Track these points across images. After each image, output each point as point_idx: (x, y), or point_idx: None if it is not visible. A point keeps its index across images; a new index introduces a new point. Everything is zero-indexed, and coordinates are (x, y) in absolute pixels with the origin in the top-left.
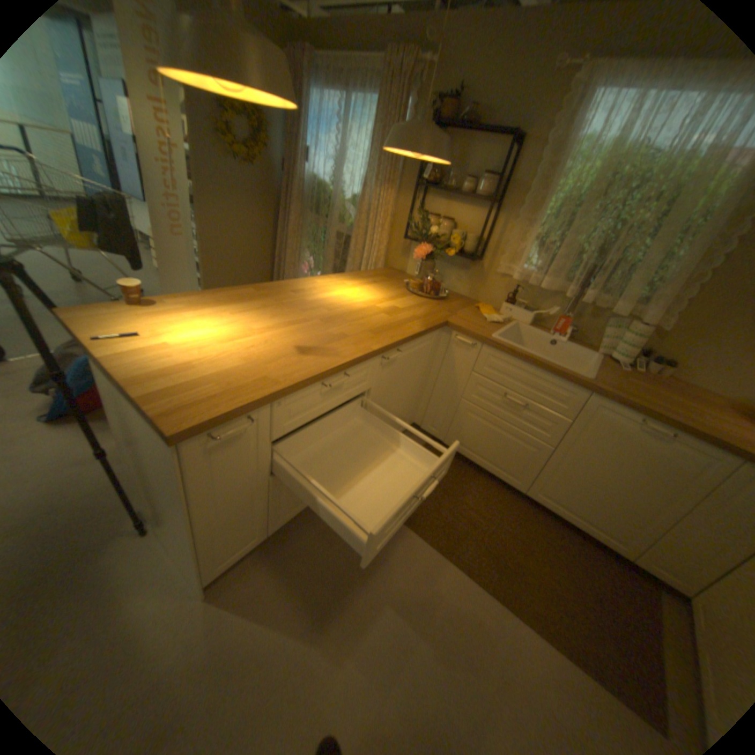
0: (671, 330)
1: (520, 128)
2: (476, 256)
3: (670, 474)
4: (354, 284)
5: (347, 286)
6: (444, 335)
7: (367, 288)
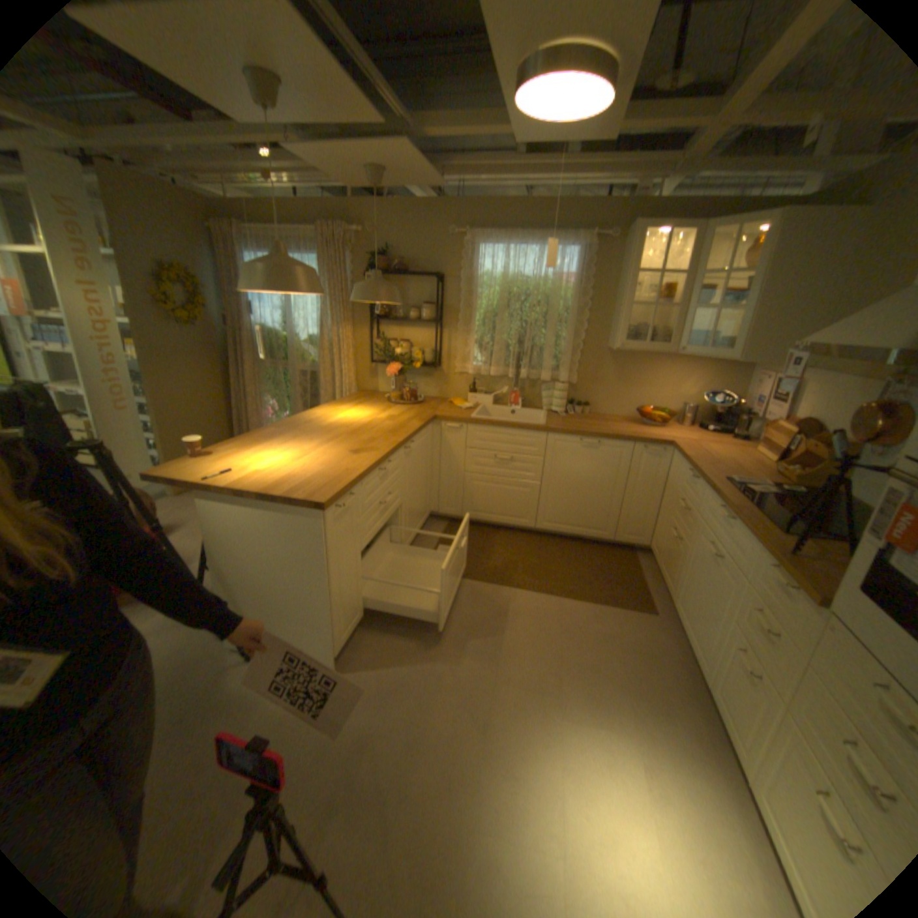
0: (576, 383)
1: (438, 272)
2: (435, 365)
3: (606, 468)
4: (346, 408)
5: (342, 411)
6: (435, 428)
7: (359, 408)
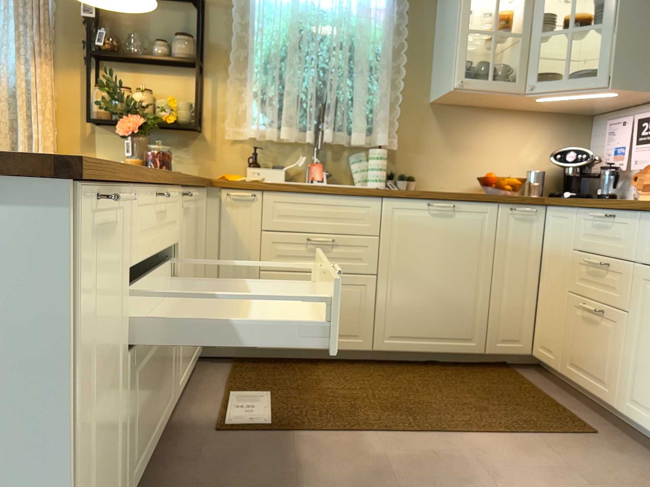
0: (396, 151)
1: None
2: (194, 129)
3: (466, 244)
4: None
5: None
6: (209, 201)
7: None
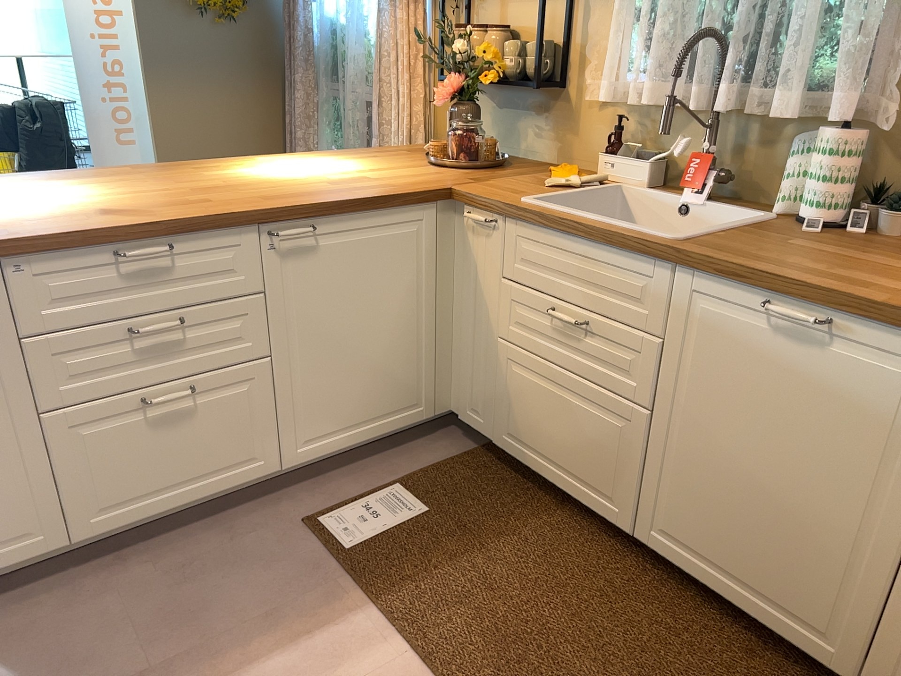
0: None
1: None
2: (555, 84)
3: (848, 424)
4: (328, 159)
5: (307, 162)
6: (457, 219)
7: (345, 162)
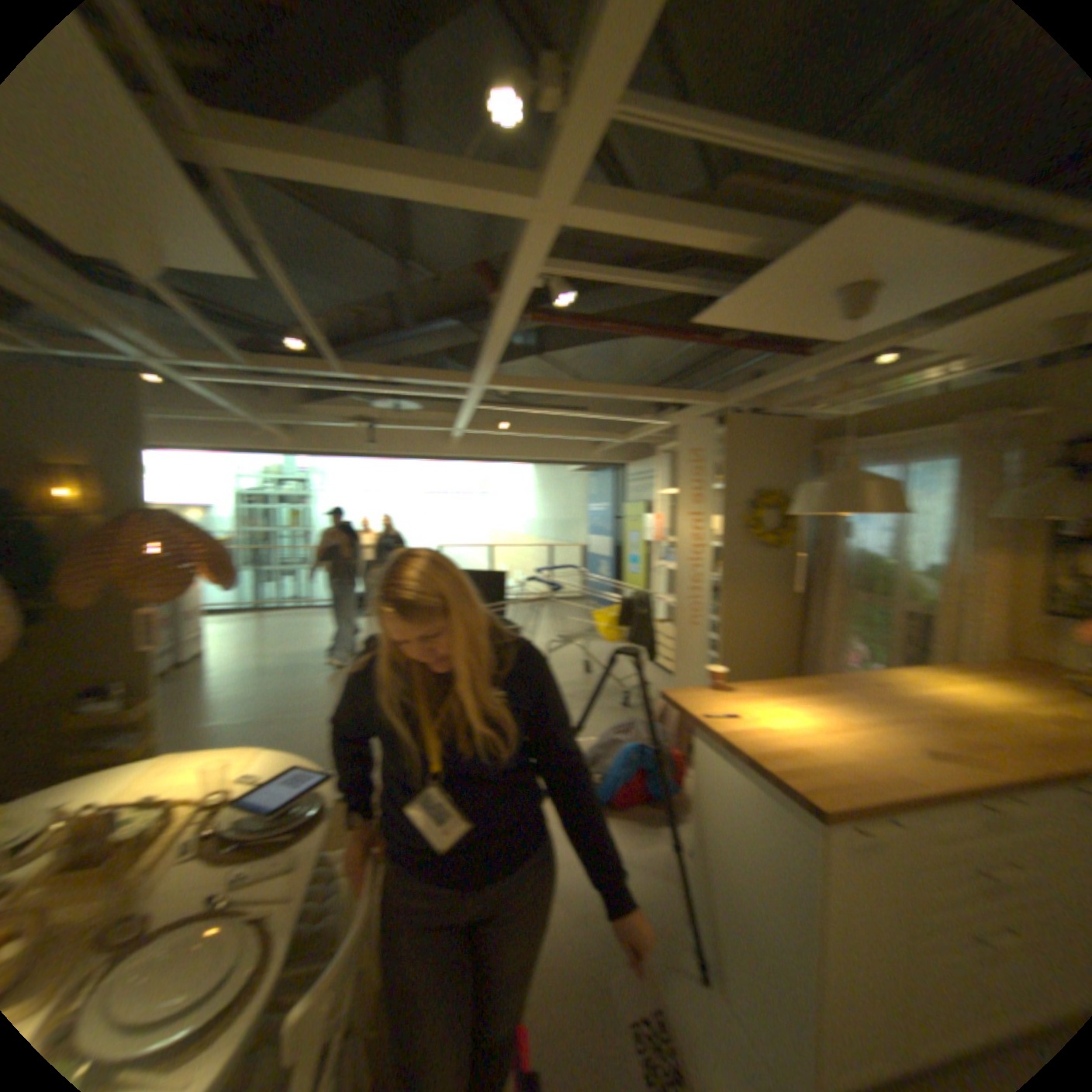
0: None
1: None
2: None
3: None
4: (969, 679)
5: (959, 682)
6: None
7: (996, 685)
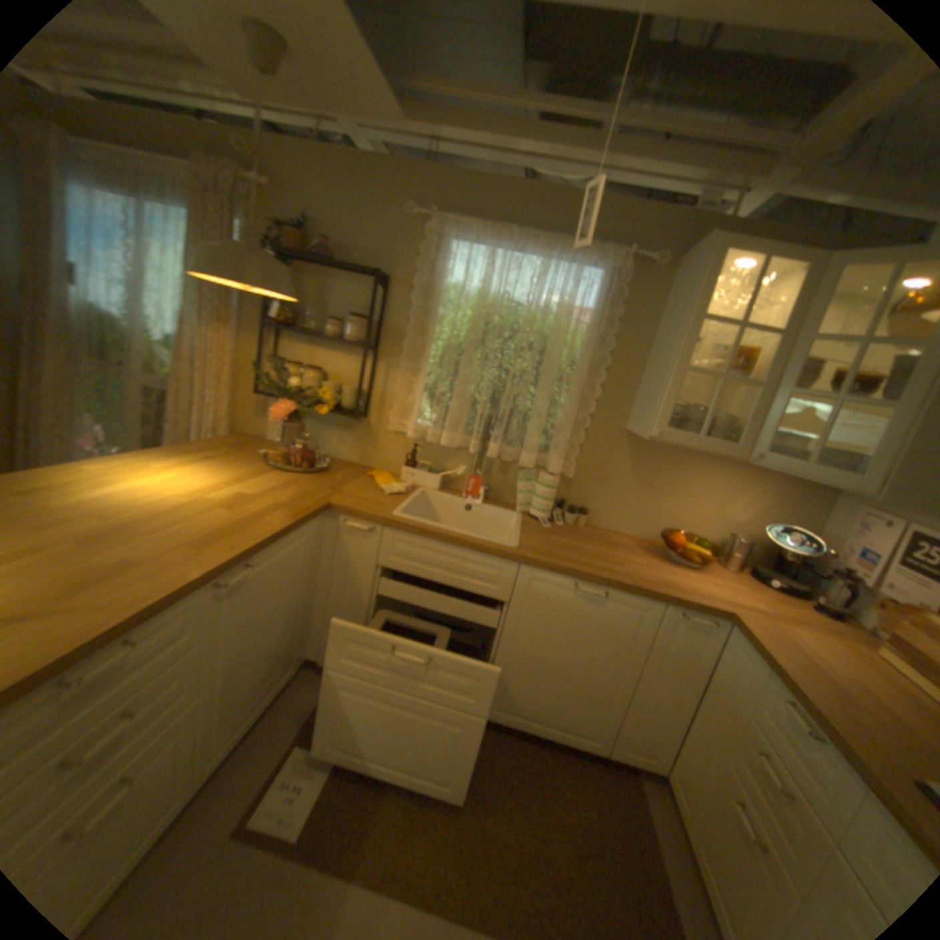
0: (572, 477)
1: (381, 271)
2: (359, 413)
3: (613, 639)
4: (167, 465)
5: (151, 472)
6: (328, 523)
7: (192, 470)
